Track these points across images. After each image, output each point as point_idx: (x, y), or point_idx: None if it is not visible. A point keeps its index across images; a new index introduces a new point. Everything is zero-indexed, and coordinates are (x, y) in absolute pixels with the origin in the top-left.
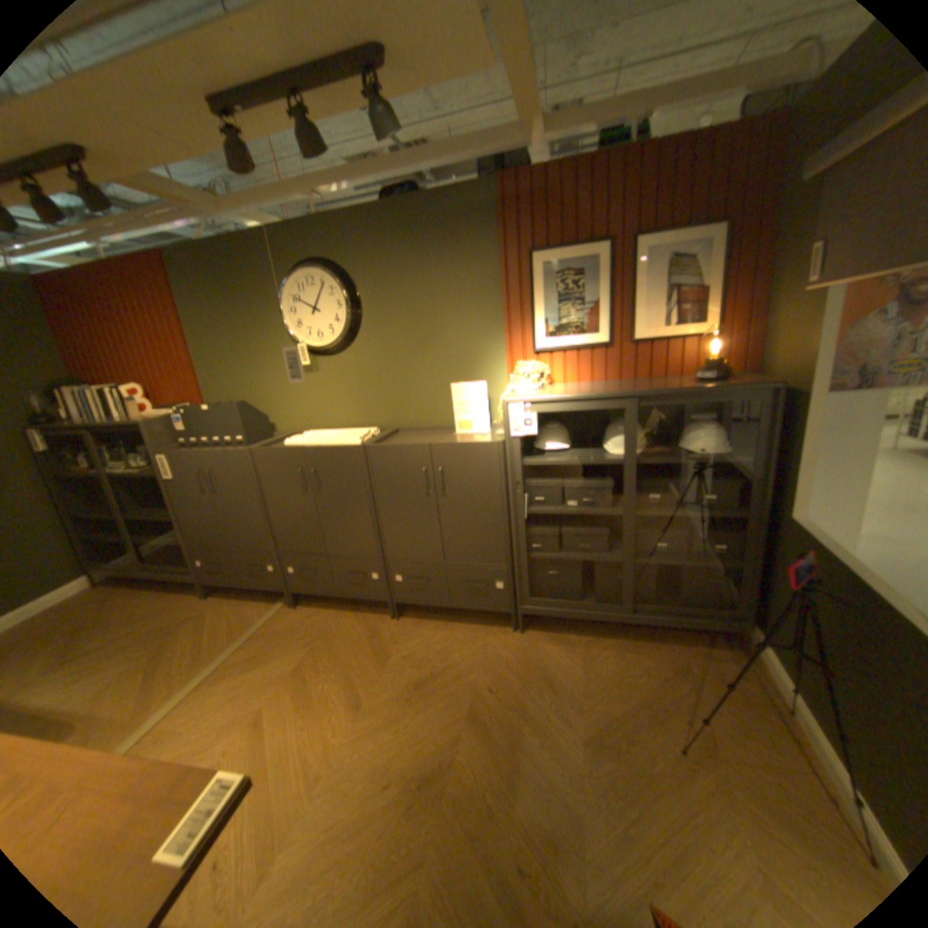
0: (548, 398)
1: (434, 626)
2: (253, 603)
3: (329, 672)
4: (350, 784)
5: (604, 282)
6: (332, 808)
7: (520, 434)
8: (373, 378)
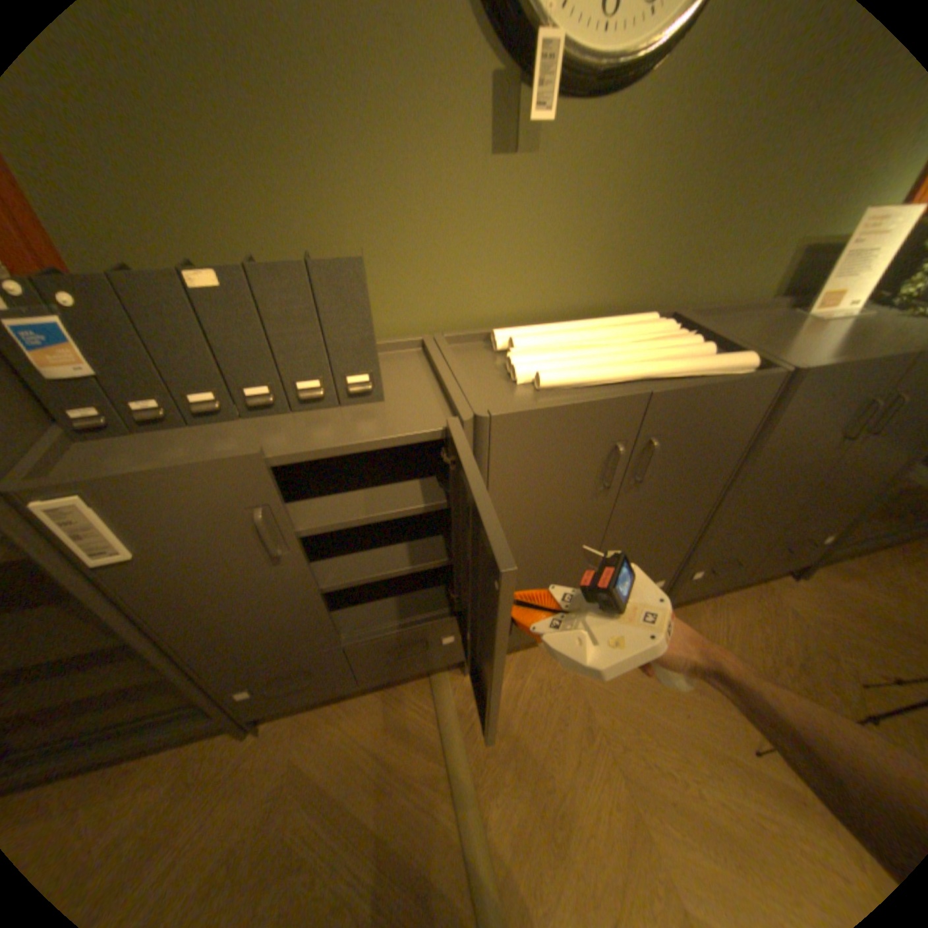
0: None
1: (707, 609)
2: (379, 693)
3: (686, 763)
4: None
5: None
6: None
7: None
8: (672, 183)
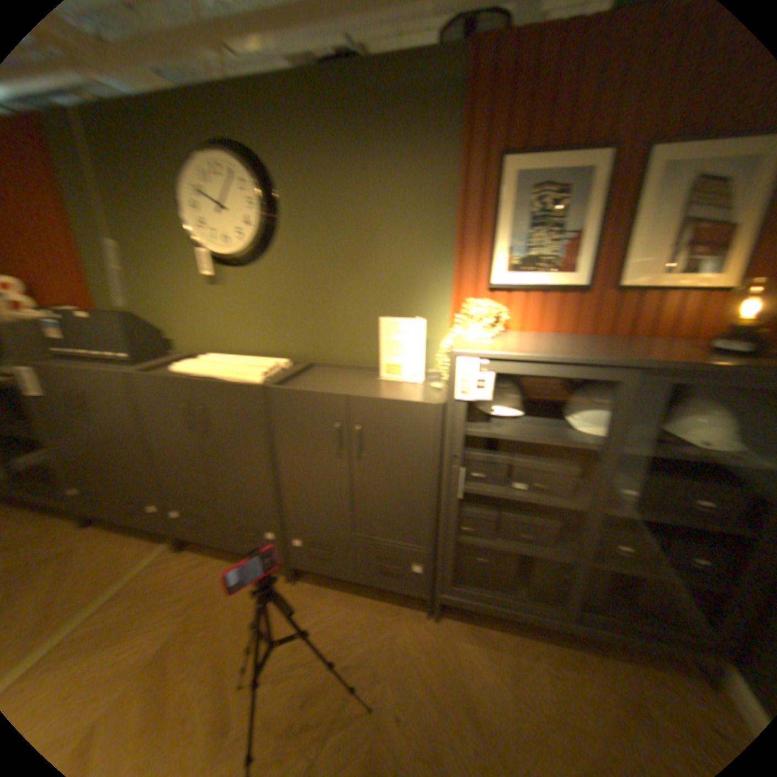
0: (514, 354)
1: (333, 597)
2: (131, 541)
3: (196, 661)
4: None
5: (595, 204)
6: None
7: (468, 396)
8: (285, 298)
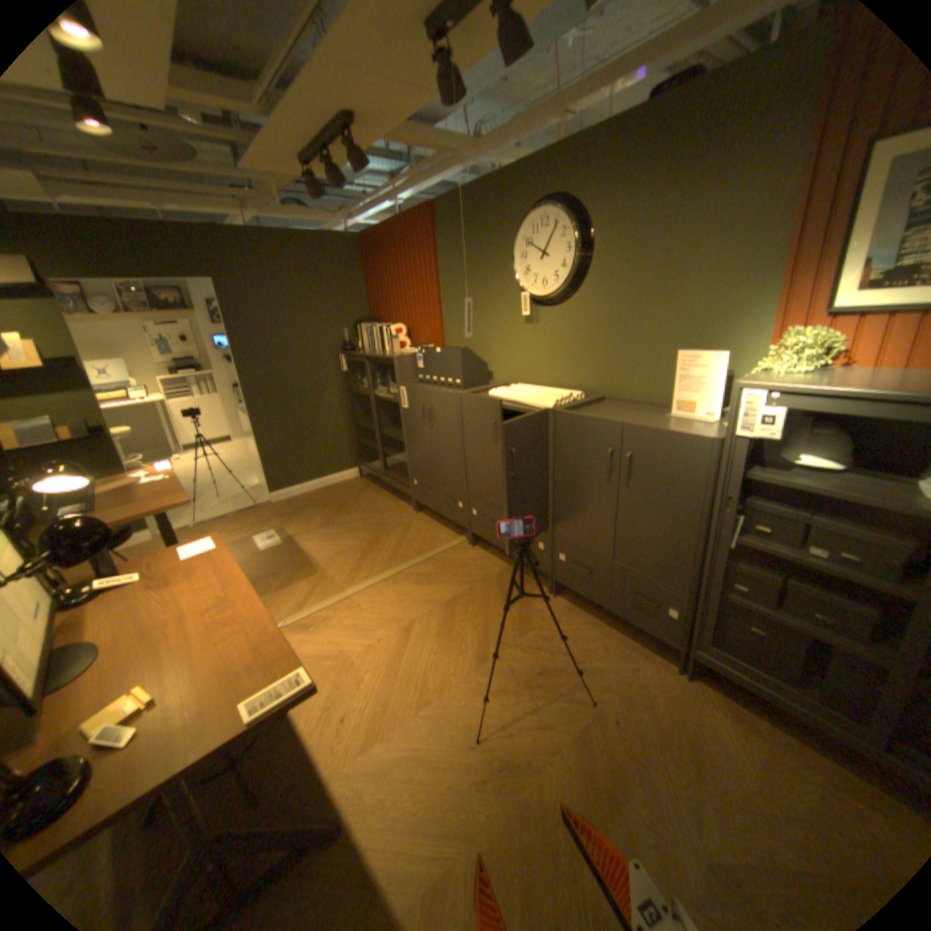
0: (817, 388)
1: (590, 620)
2: (447, 529)
3: (476, 616)
4: (450, 724)
5: None
6: (429, 734)
7: (754, 433)
8: (591, 334)
